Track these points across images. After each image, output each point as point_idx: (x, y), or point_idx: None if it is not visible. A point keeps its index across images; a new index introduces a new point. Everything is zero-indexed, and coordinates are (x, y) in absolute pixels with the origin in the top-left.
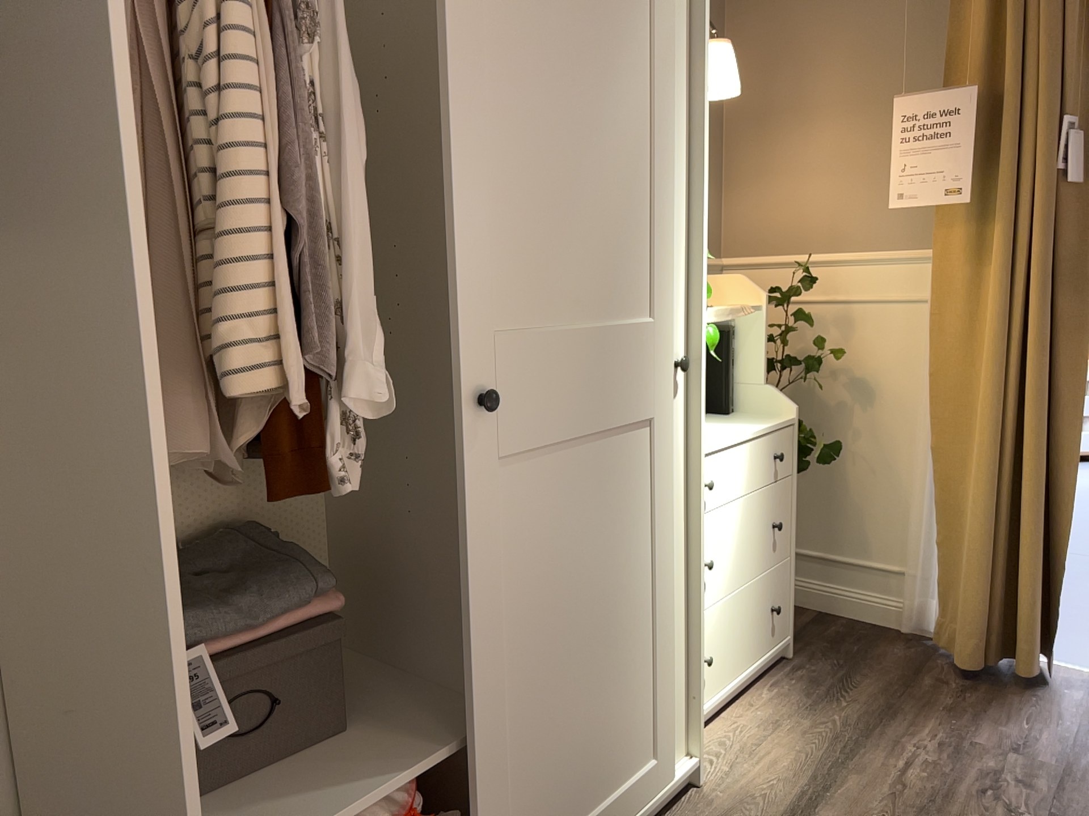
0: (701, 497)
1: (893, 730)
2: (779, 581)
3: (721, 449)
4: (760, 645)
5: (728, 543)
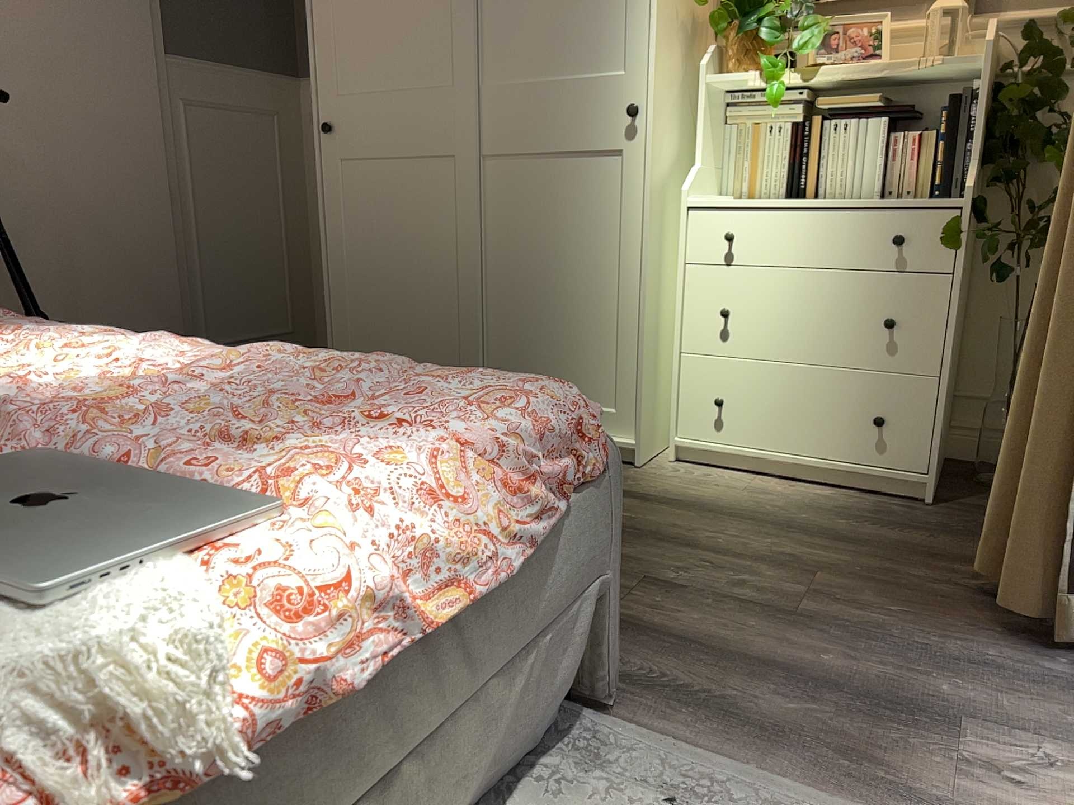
0: (647, 227)
1: (806, 541)
2: (900, 395)
3: (762, 208)
4: (842, 445)
5: (773, 306)
